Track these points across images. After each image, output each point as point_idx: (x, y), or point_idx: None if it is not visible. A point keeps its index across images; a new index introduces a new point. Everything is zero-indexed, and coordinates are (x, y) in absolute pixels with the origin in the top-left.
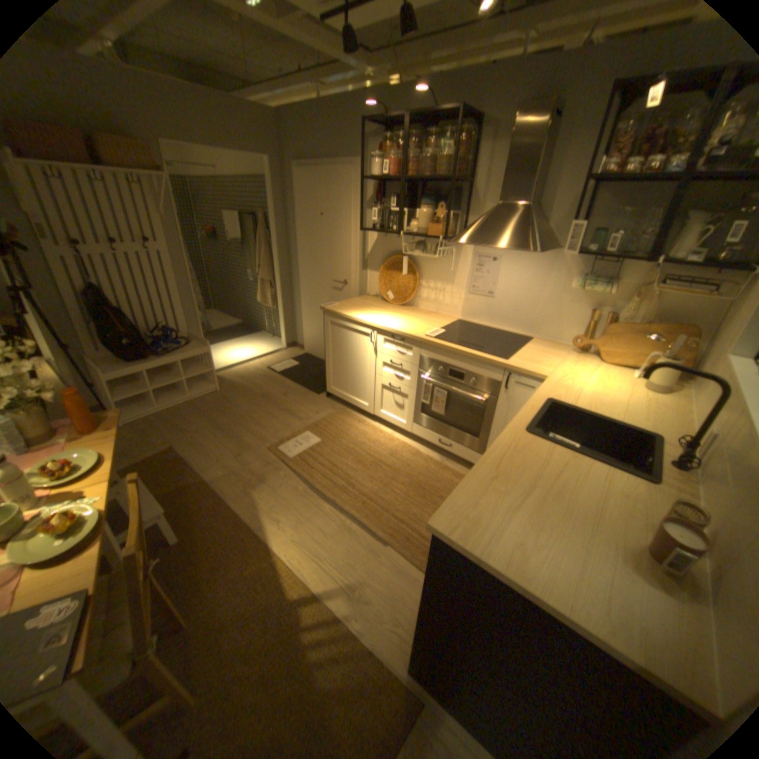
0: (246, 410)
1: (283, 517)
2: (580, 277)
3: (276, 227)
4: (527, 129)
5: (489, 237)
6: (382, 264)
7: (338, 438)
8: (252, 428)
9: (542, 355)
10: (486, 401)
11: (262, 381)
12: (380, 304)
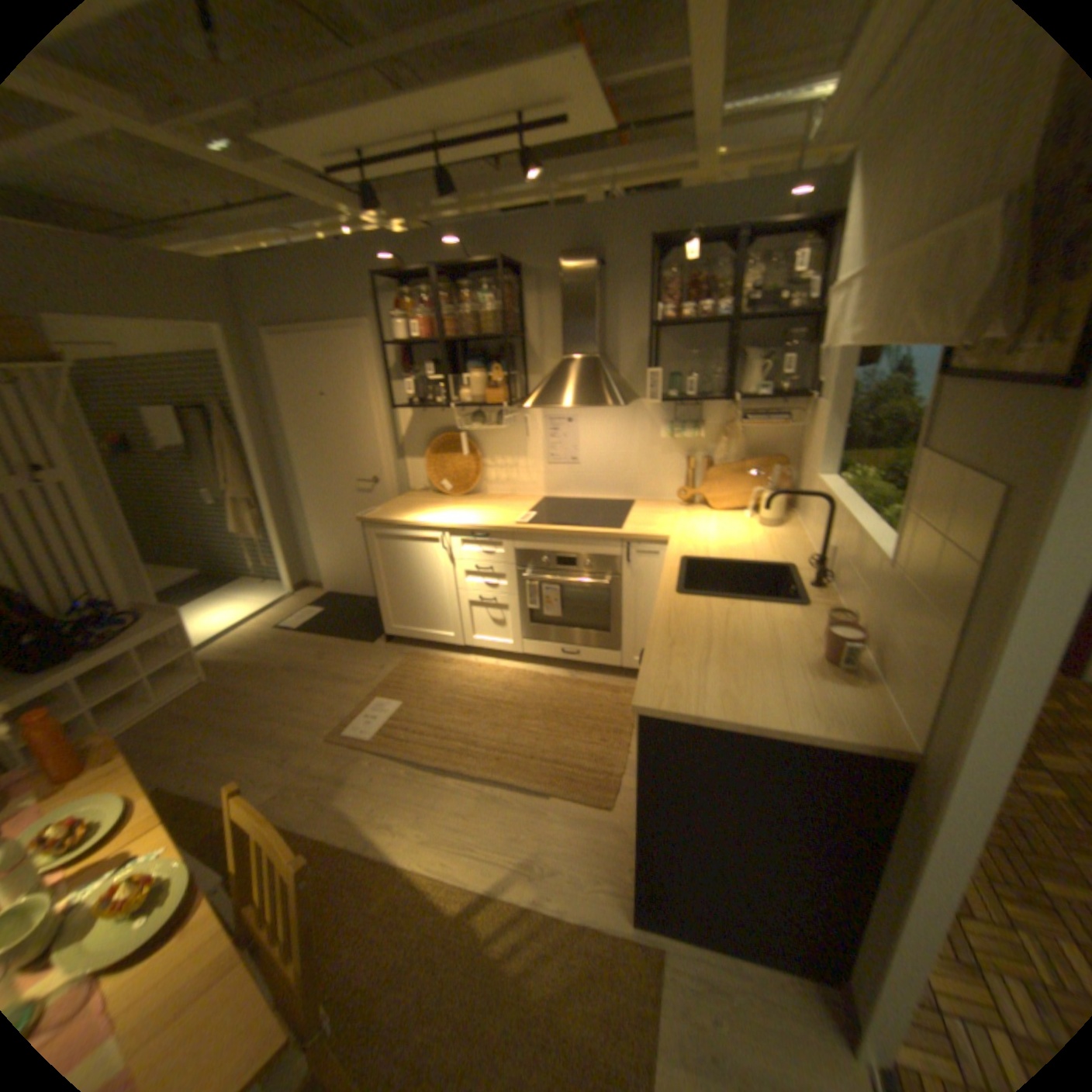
0: (264, 697)
1: (392, 818)
2: (664, 424)
3: (241, 420)
4: (574, 280)
5: (563, 396)
6: (424, 446)
7: (426, 690)
8: (287, 718)
9: (651, 516)
10: (607, 582)
11: (273, 648)
12: (435, 499)
